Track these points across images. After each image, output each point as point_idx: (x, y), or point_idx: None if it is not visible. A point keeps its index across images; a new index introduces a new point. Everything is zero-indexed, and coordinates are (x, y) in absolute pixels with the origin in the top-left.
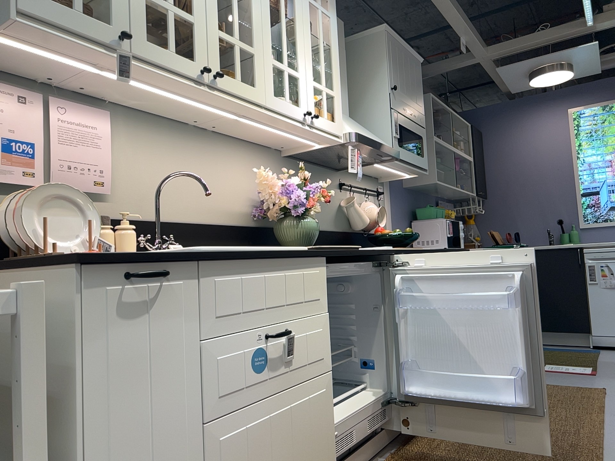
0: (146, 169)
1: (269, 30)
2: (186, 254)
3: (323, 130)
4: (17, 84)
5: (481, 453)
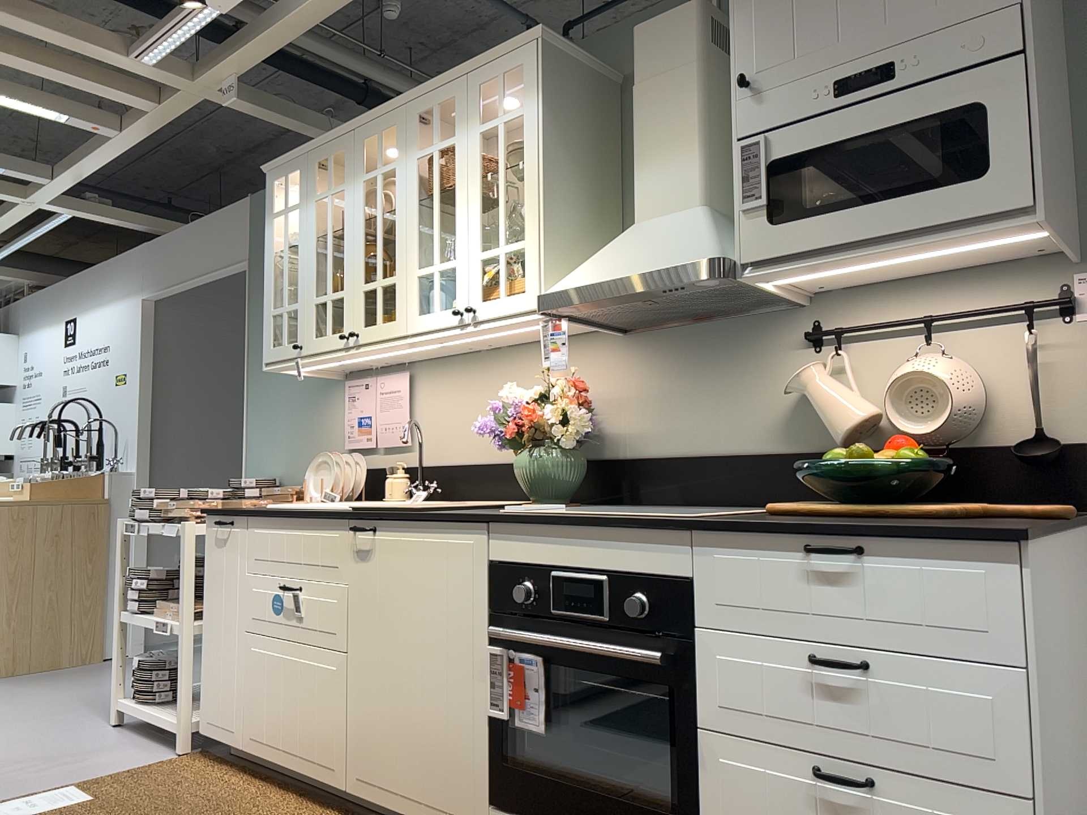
0: (440, 413)
1: (414, 236)
2: (239, 511)
3: (502, 317)
4: (367, 374)
5: None
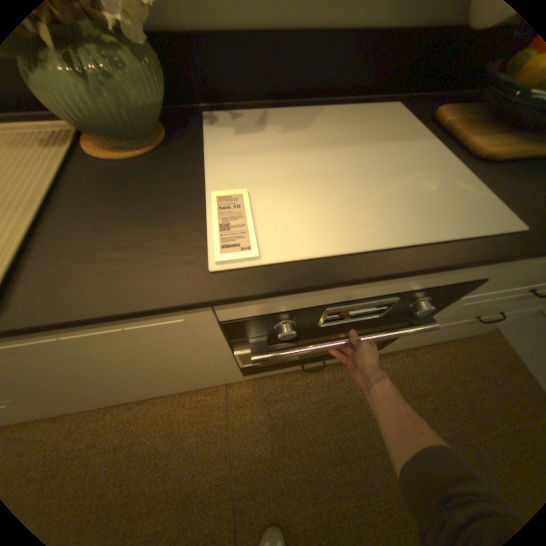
0: None
1: None
2: None
3: None
4: None
5: (281, 455)
